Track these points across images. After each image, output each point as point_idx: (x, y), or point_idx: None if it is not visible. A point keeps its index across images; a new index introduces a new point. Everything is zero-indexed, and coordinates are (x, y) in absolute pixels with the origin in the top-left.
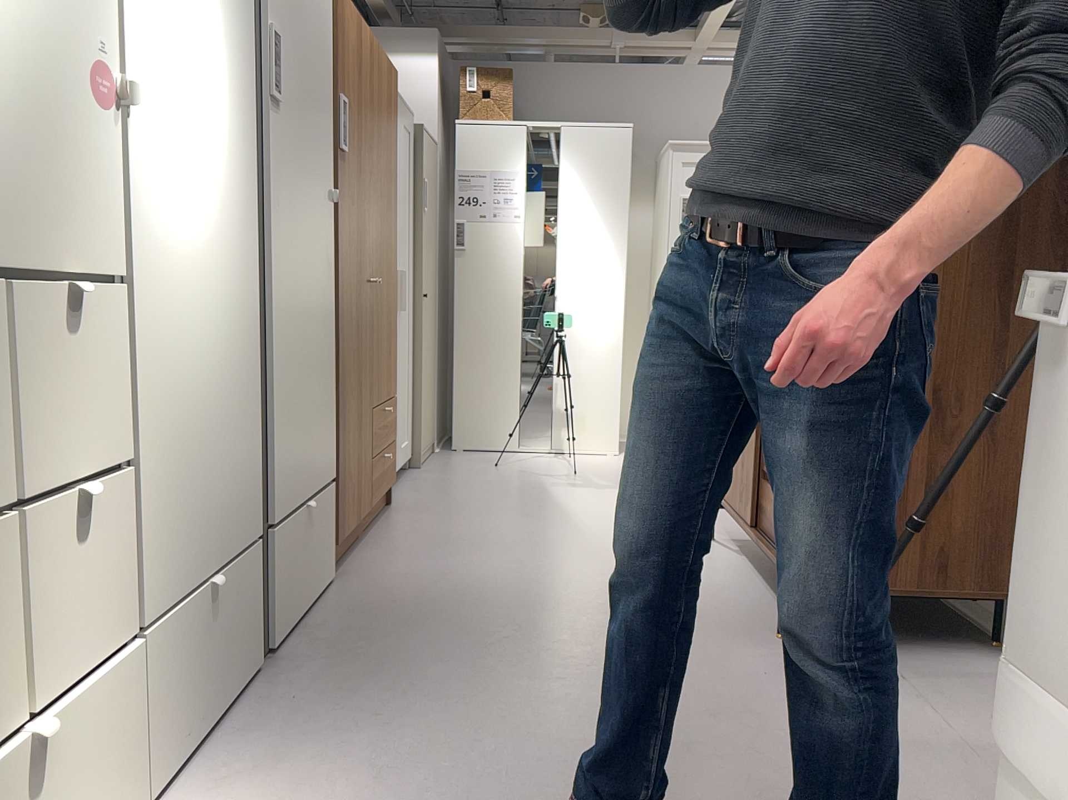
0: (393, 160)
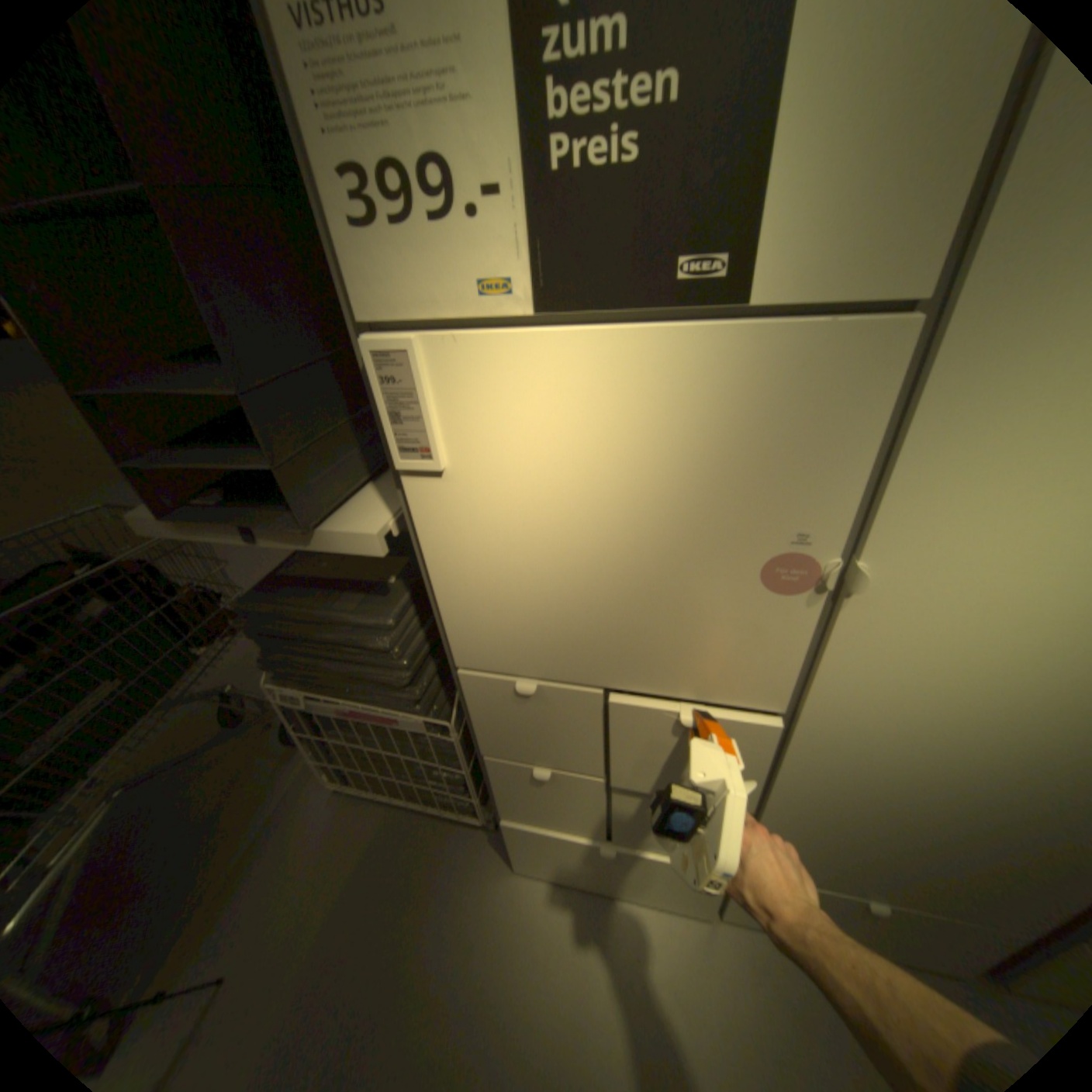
0: None
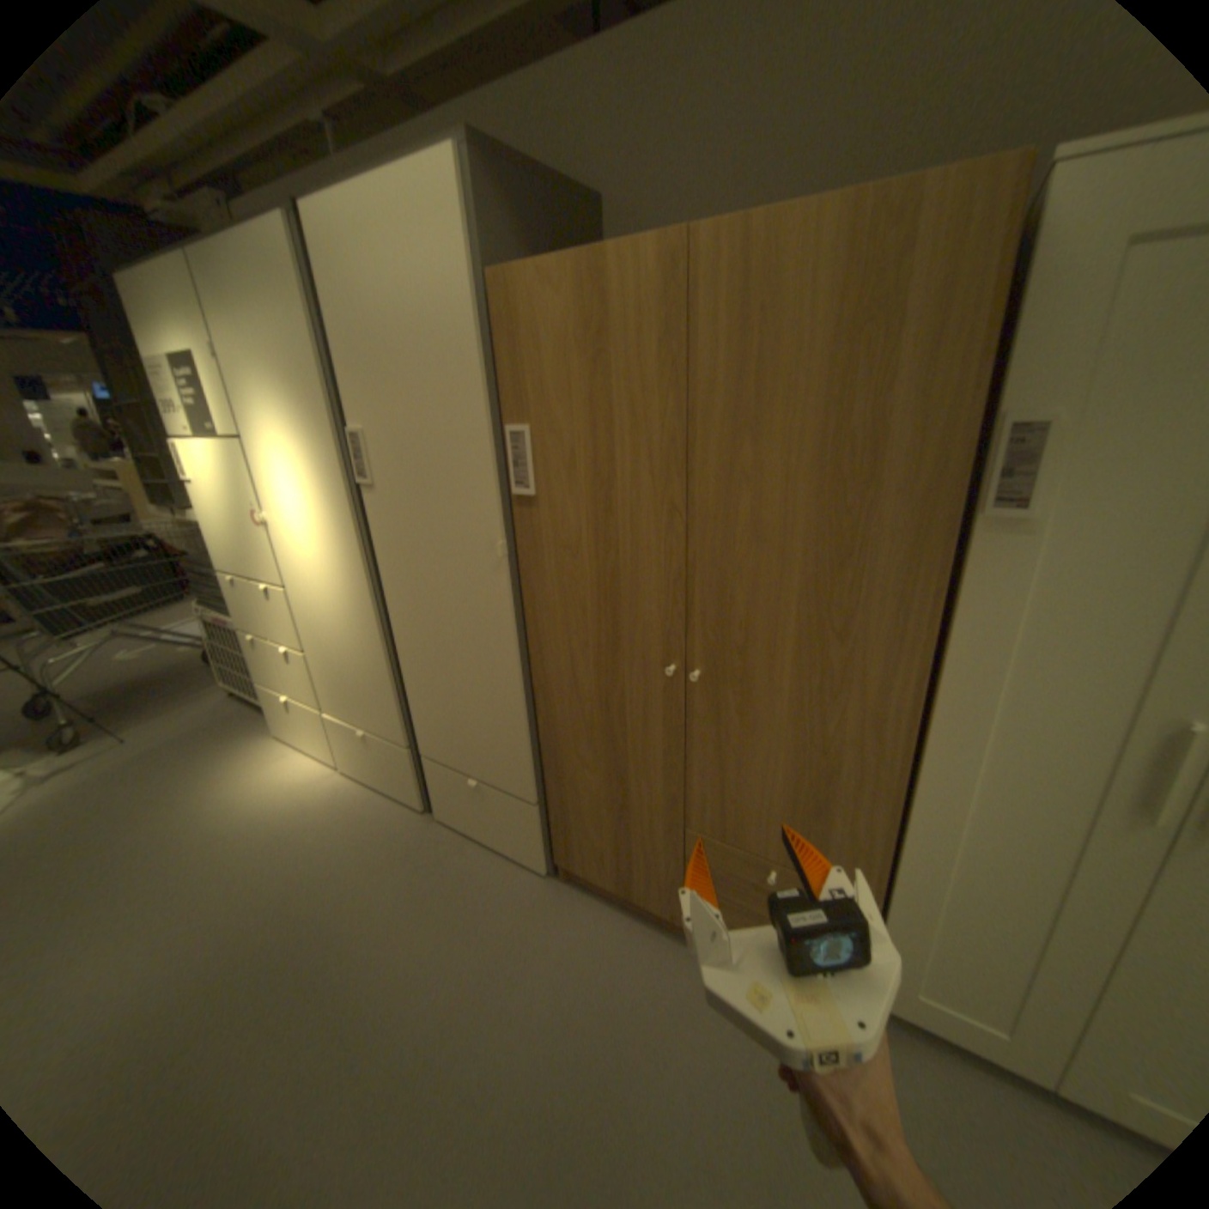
0: (899, 451)
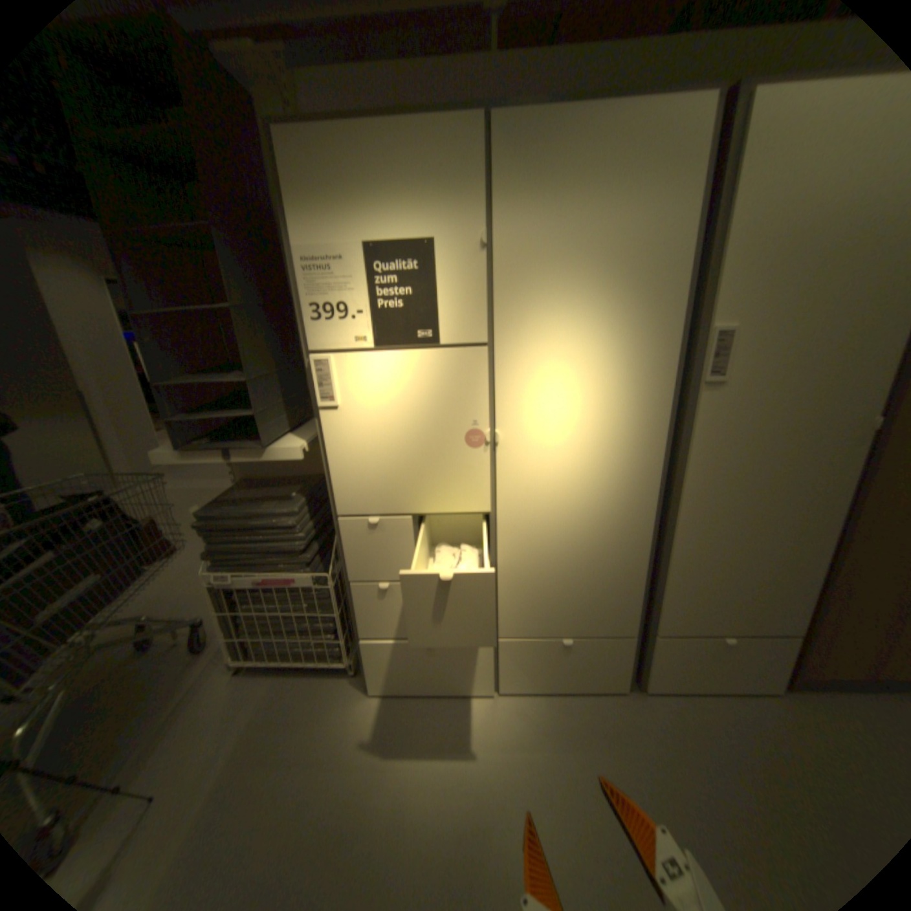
0: None
